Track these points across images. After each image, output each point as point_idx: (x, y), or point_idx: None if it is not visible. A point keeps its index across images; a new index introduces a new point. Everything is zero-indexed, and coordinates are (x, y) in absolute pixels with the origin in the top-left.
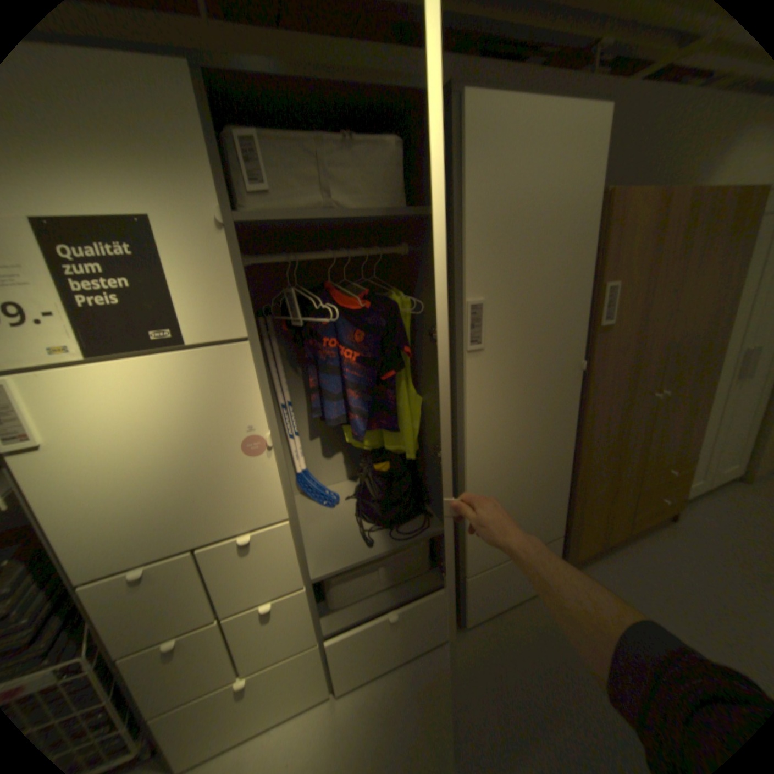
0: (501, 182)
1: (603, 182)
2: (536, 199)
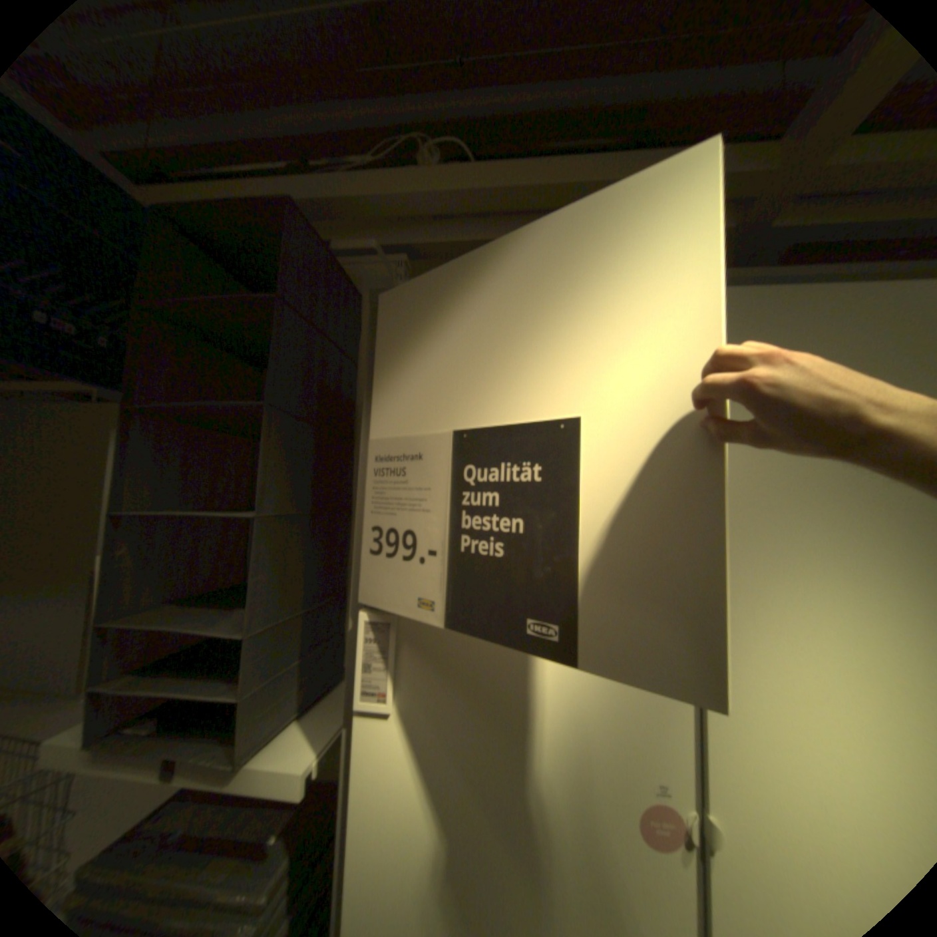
0: None
1: None
2: None
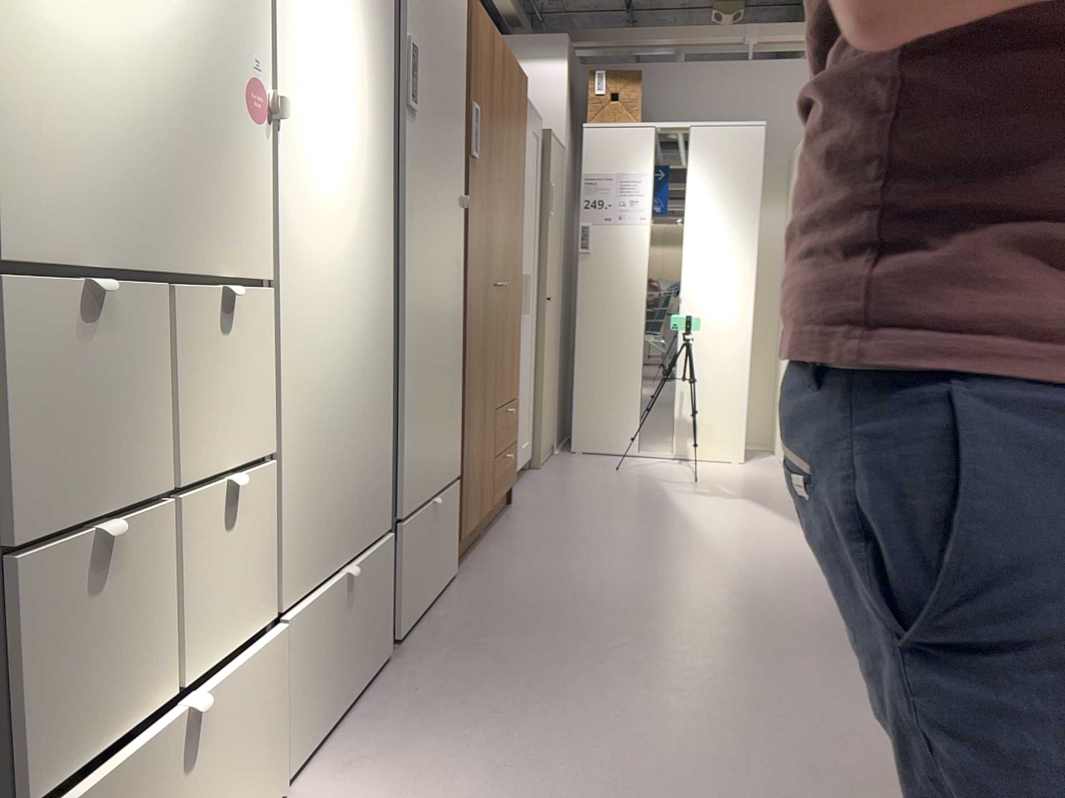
0: None
1: None
2: None
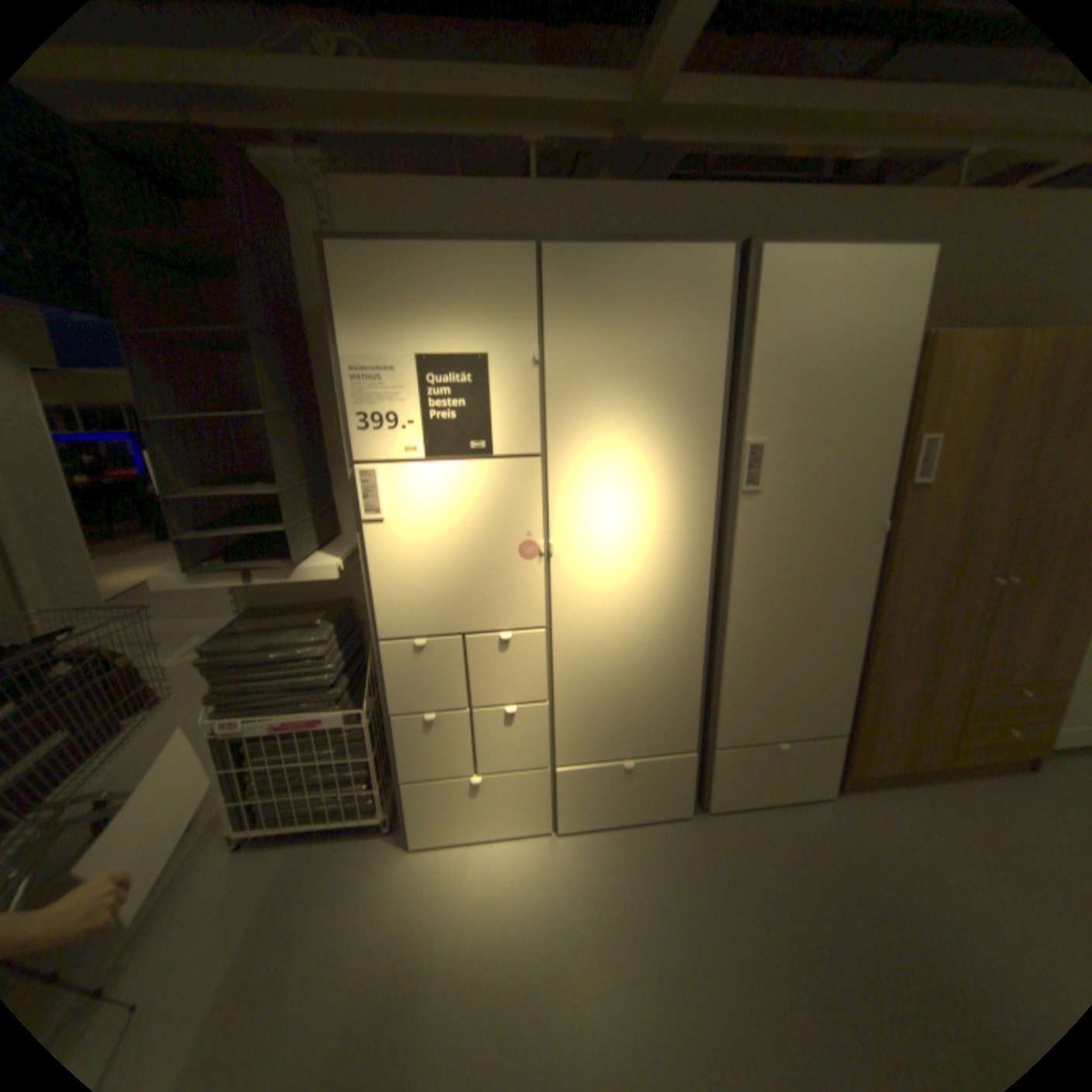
0: (796, 326)
1: (923, 325)
2: (836, 343)
